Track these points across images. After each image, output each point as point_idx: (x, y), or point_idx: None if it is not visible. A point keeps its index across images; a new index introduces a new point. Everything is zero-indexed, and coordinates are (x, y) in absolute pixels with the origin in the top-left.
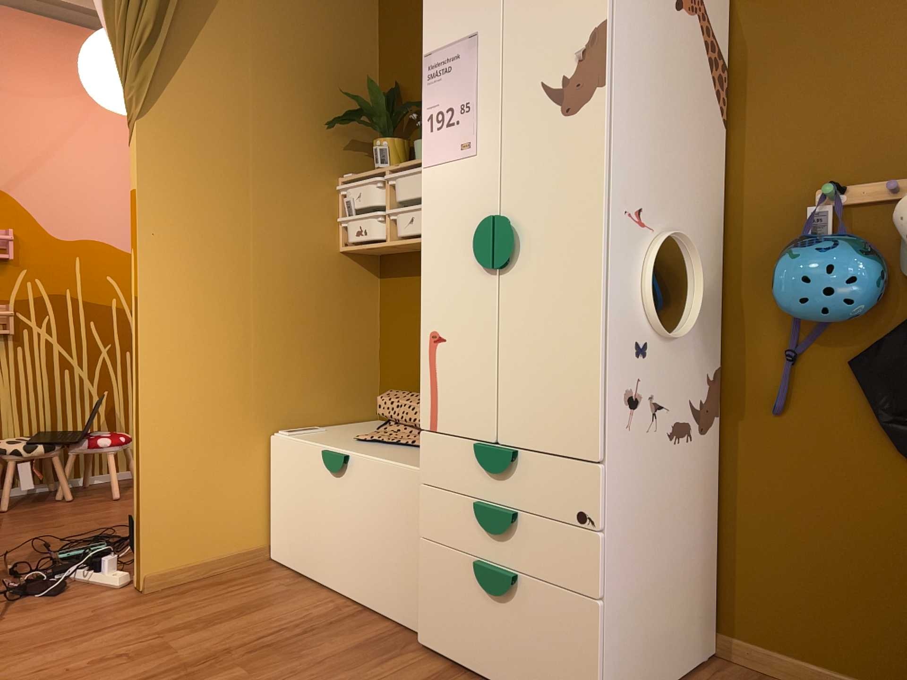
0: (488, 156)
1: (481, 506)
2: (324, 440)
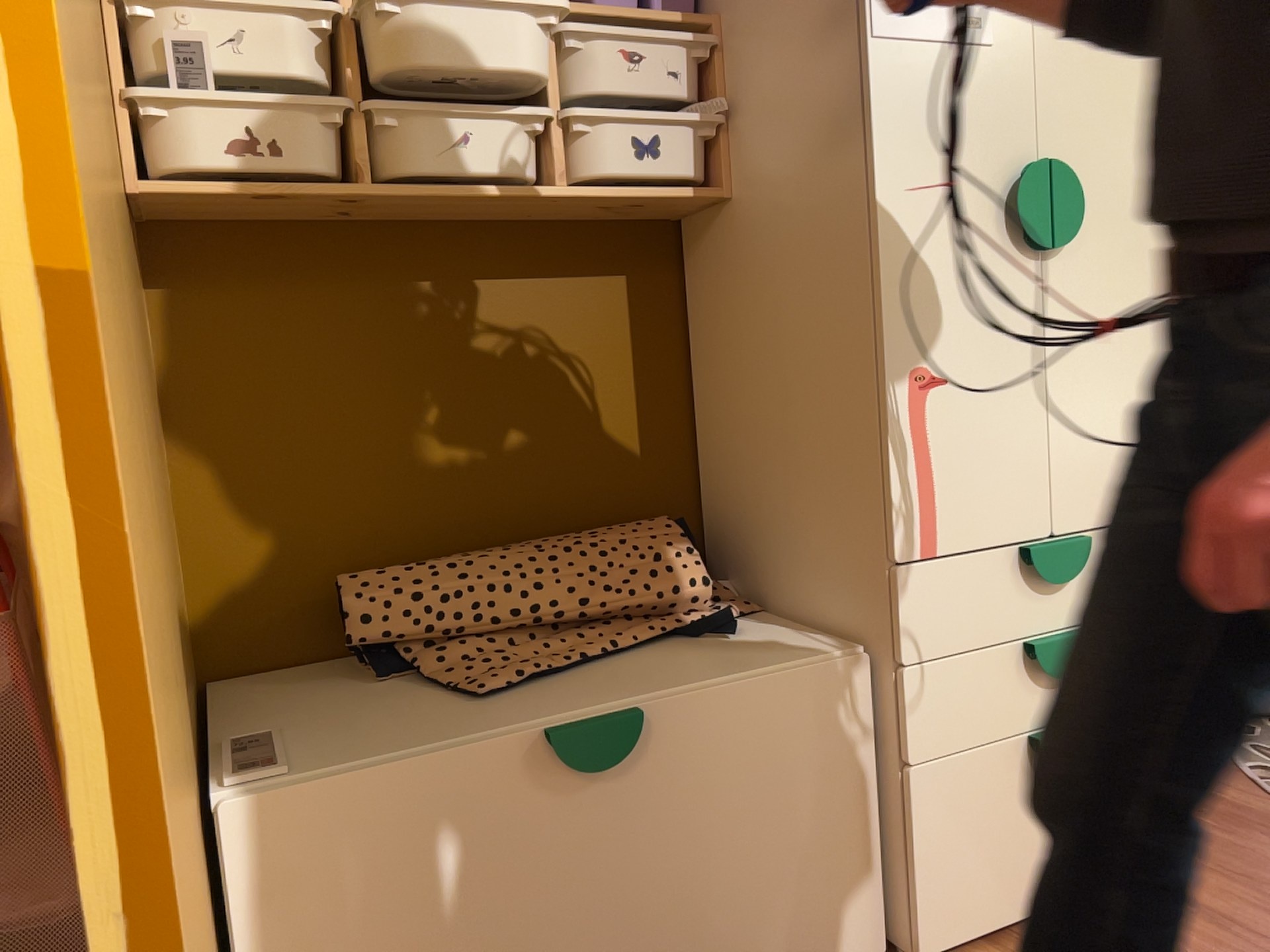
0: (1015, 56)
1: (1050, 642)
2: (448, 729)
